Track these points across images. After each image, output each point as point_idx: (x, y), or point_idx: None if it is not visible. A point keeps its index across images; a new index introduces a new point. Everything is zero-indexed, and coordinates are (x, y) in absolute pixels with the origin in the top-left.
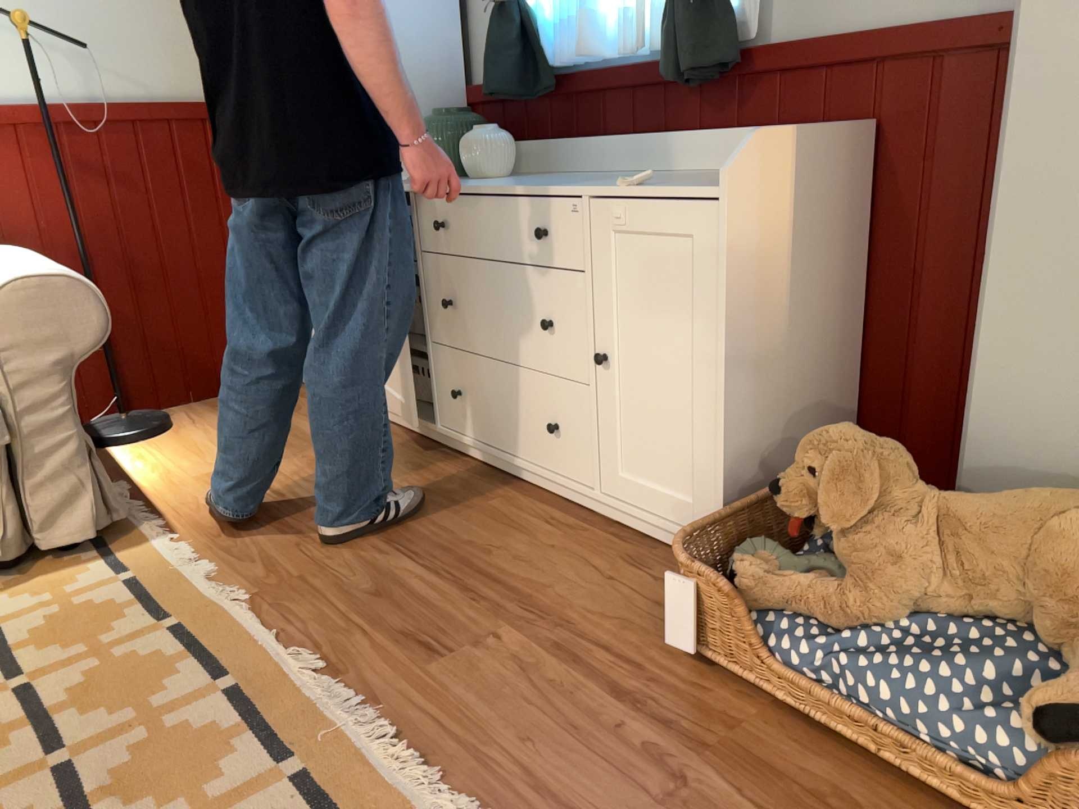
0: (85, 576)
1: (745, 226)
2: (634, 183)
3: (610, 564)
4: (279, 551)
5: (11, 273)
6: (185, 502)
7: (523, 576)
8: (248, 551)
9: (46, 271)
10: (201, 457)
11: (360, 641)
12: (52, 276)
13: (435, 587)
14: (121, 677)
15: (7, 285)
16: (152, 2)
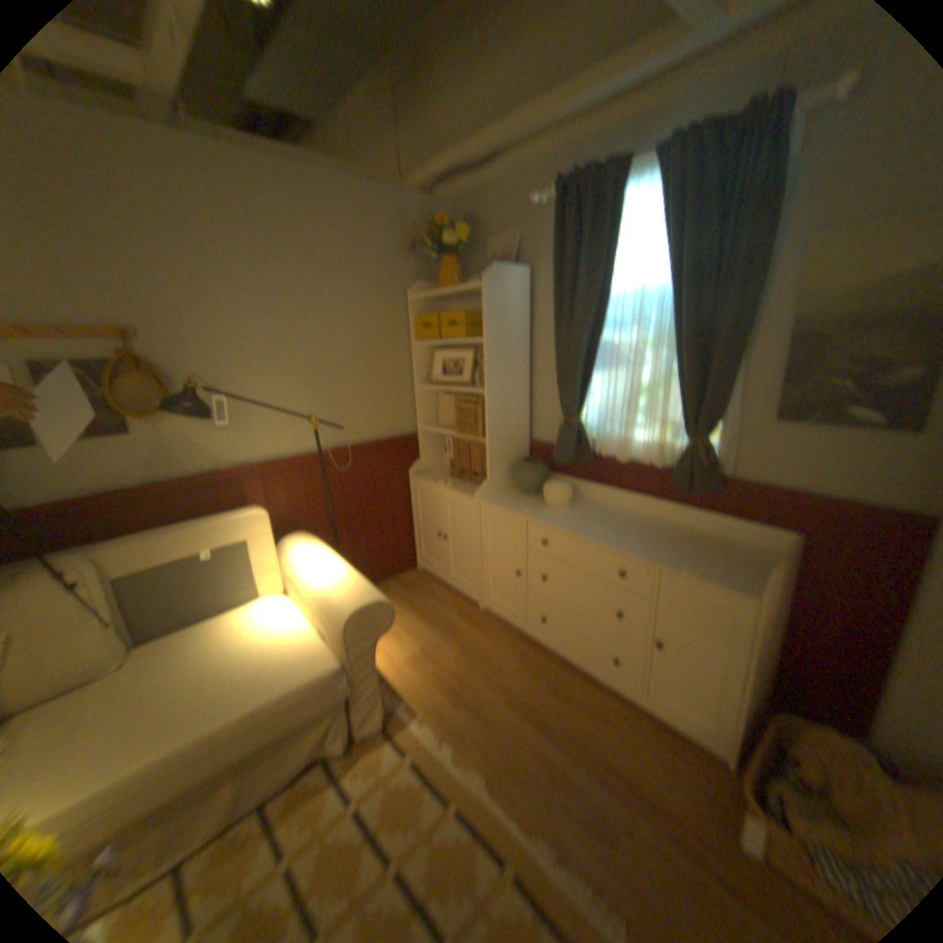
0: (384, 762)
1: (771, 616)
2: (694, 573)
3: (668, 758)
4: (481, 737)
5: (341, 592)
6: (408, 686)
7: (627, 768)
8: (464, 738)
9: (363, 596)
10: (398, 642)
11: (565, 831)
12: (371, 602)
13: (583, 778)
14: (449, 869)
15: (351, 612)
16: (366, 391)
